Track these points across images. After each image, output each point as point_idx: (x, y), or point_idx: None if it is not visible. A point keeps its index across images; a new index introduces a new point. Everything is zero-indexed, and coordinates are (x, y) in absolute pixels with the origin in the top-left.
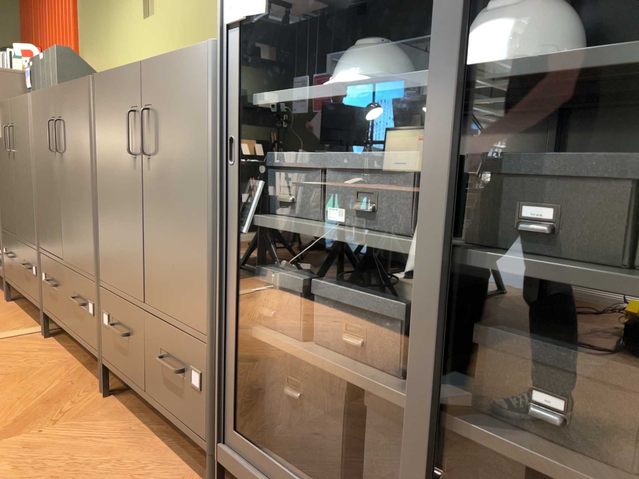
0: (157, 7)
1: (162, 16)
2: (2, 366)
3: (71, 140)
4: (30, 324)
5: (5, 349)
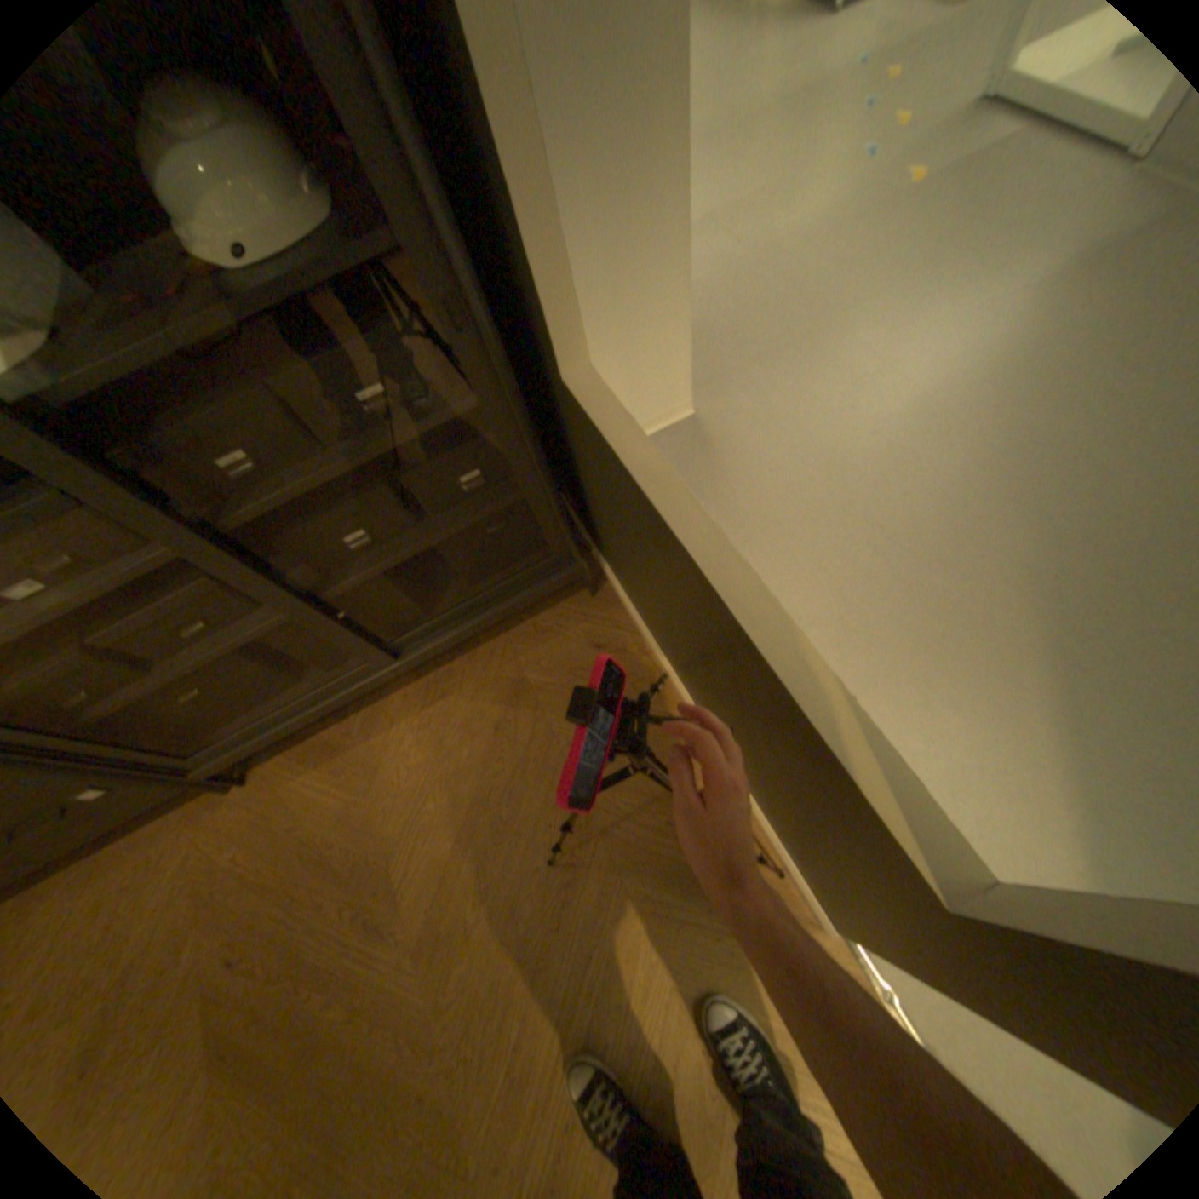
0: None
1: None
2: None
3: None
4: None
5: None
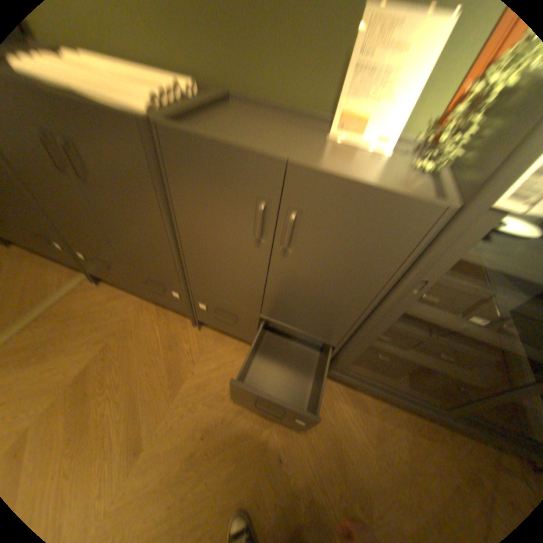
0: None
1: None
2: (97, 323)
3: (103, 170)
4: (64, 270)
5: (78, 306)
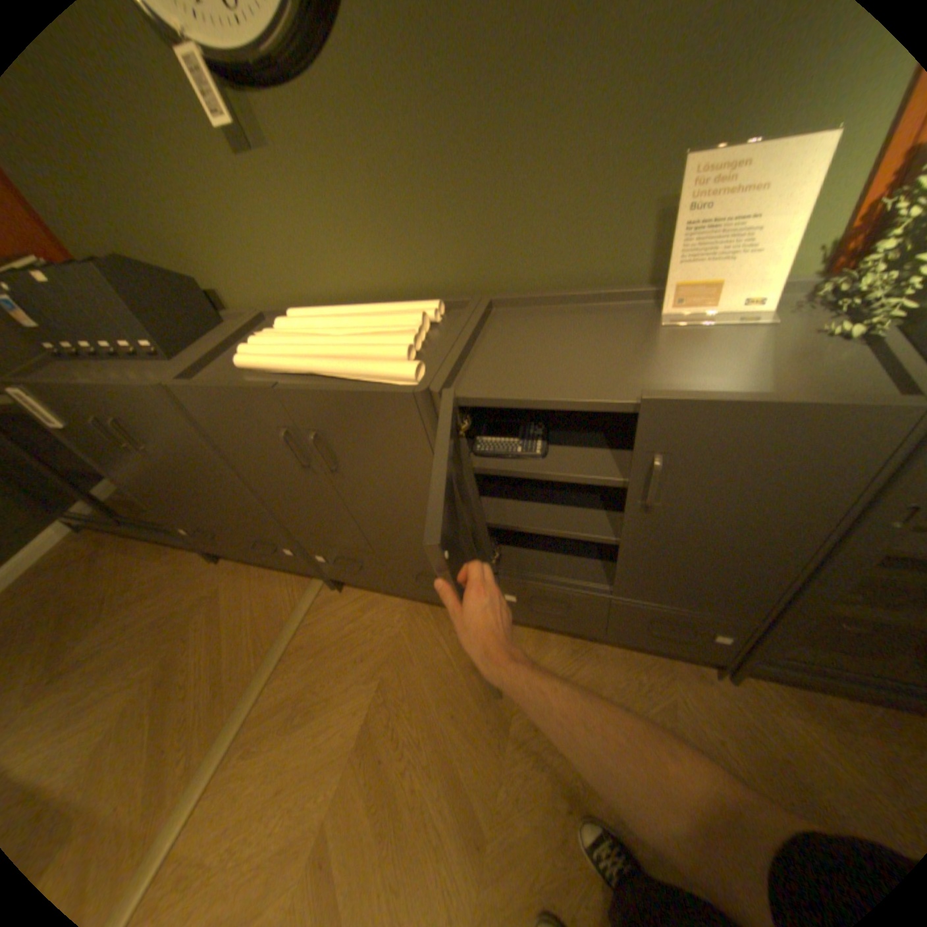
0: (271, 127)
1: (297, 149)
2: (360, 652)
3: (364, 459)
4: (293, 582)
5: (327, 631)
